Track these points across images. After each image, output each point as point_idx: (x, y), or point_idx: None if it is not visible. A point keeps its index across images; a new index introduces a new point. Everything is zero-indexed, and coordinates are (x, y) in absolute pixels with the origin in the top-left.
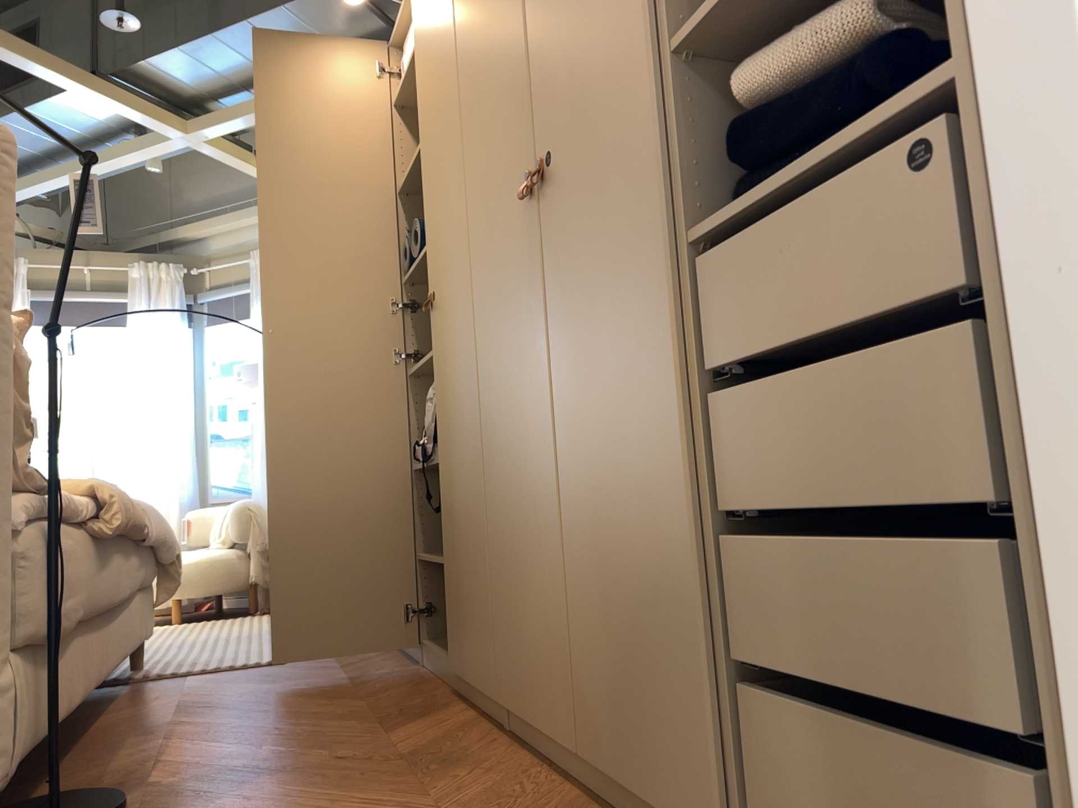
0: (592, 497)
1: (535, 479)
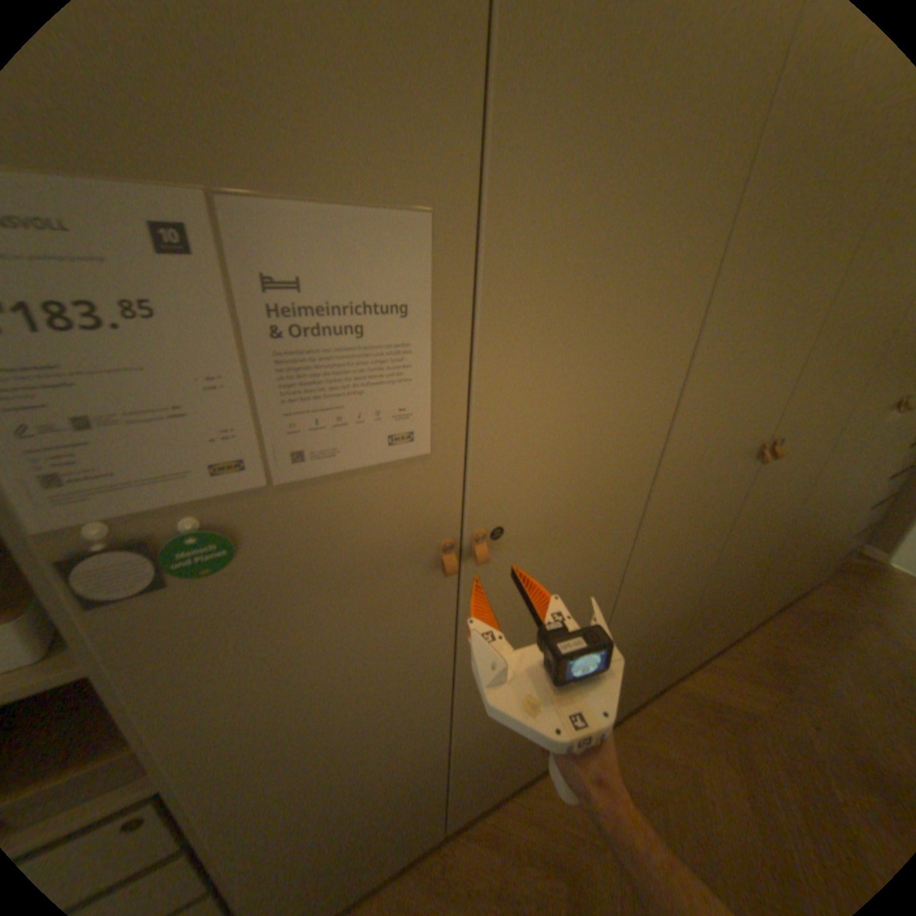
0: (840, 529)
1: (816, 538)
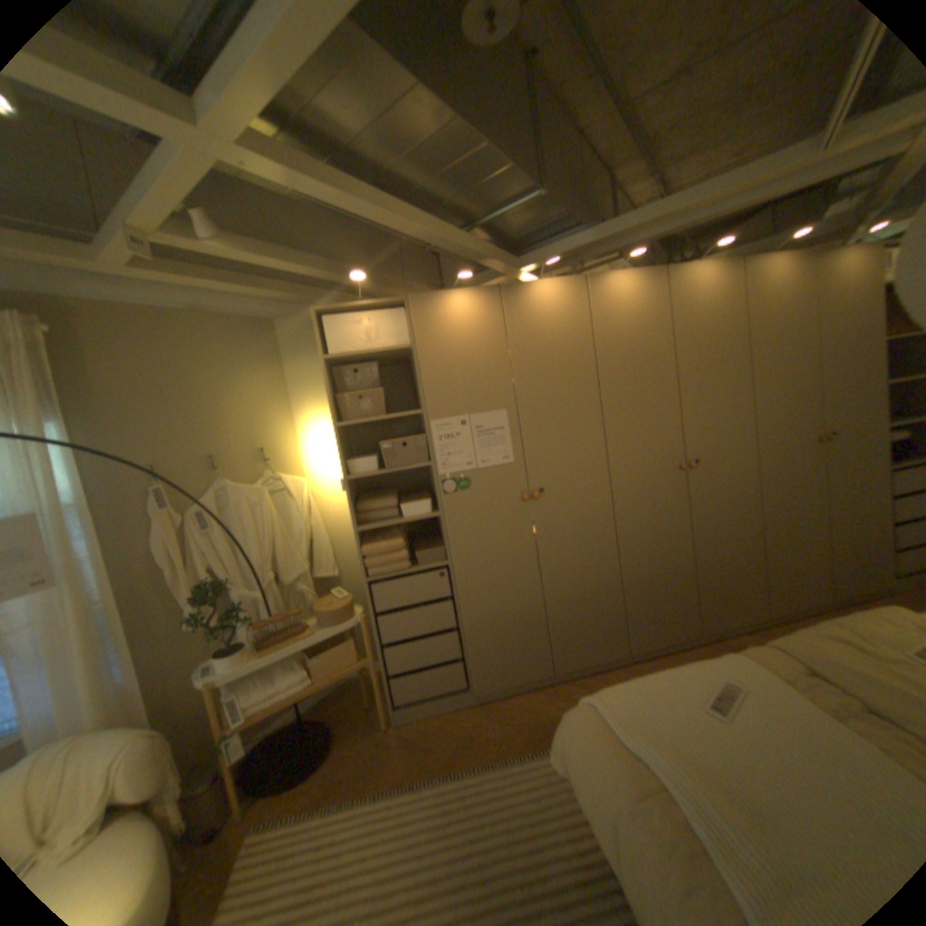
0: (853, 533)
1: (815, 535)
